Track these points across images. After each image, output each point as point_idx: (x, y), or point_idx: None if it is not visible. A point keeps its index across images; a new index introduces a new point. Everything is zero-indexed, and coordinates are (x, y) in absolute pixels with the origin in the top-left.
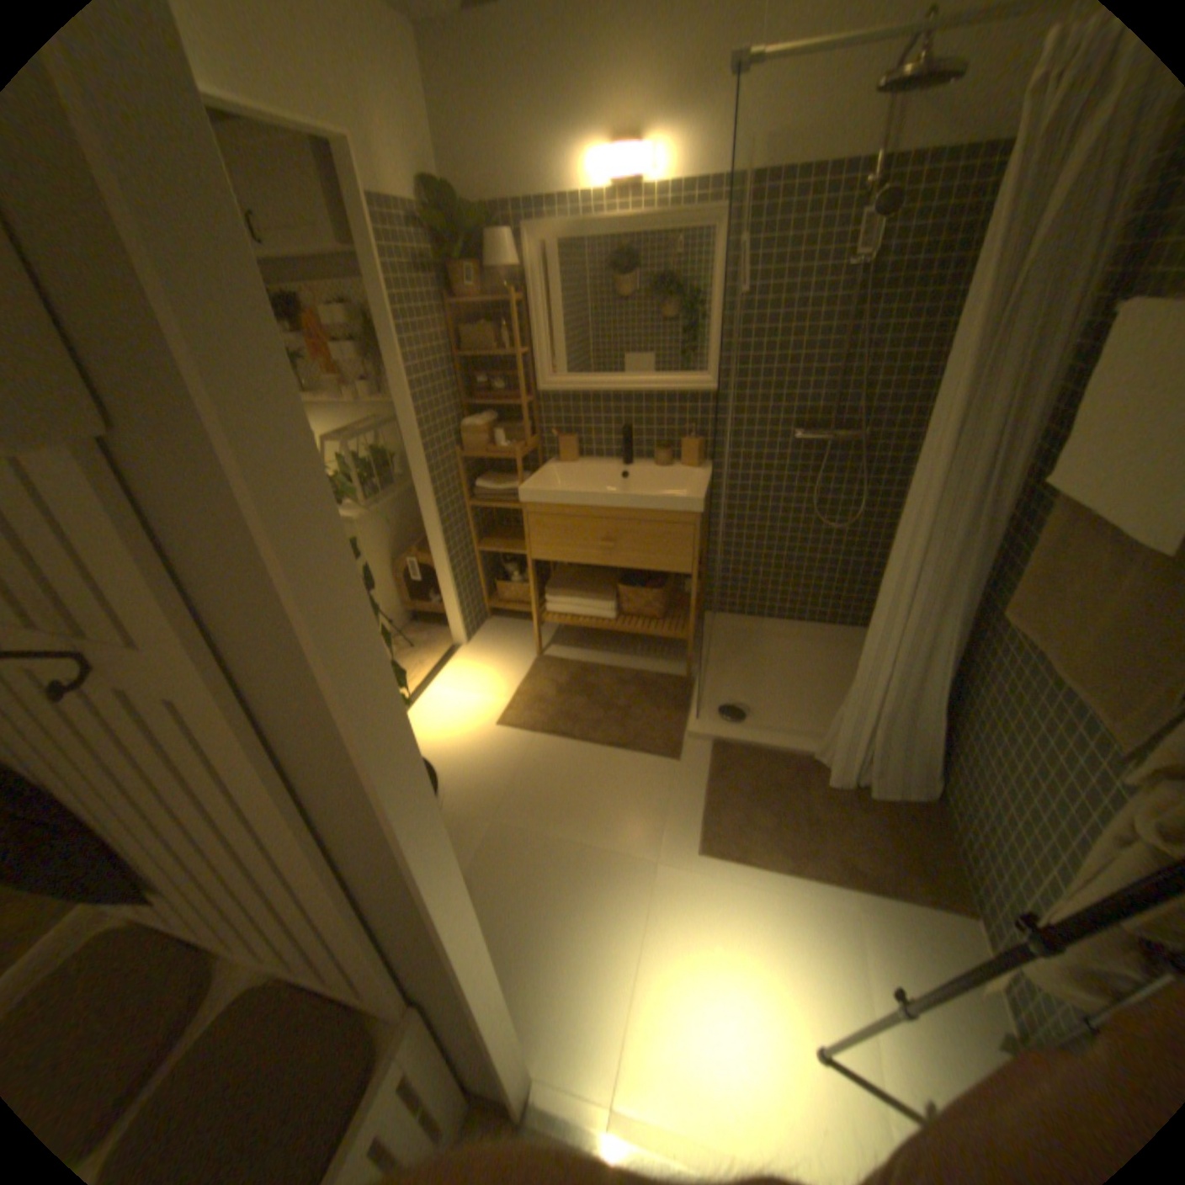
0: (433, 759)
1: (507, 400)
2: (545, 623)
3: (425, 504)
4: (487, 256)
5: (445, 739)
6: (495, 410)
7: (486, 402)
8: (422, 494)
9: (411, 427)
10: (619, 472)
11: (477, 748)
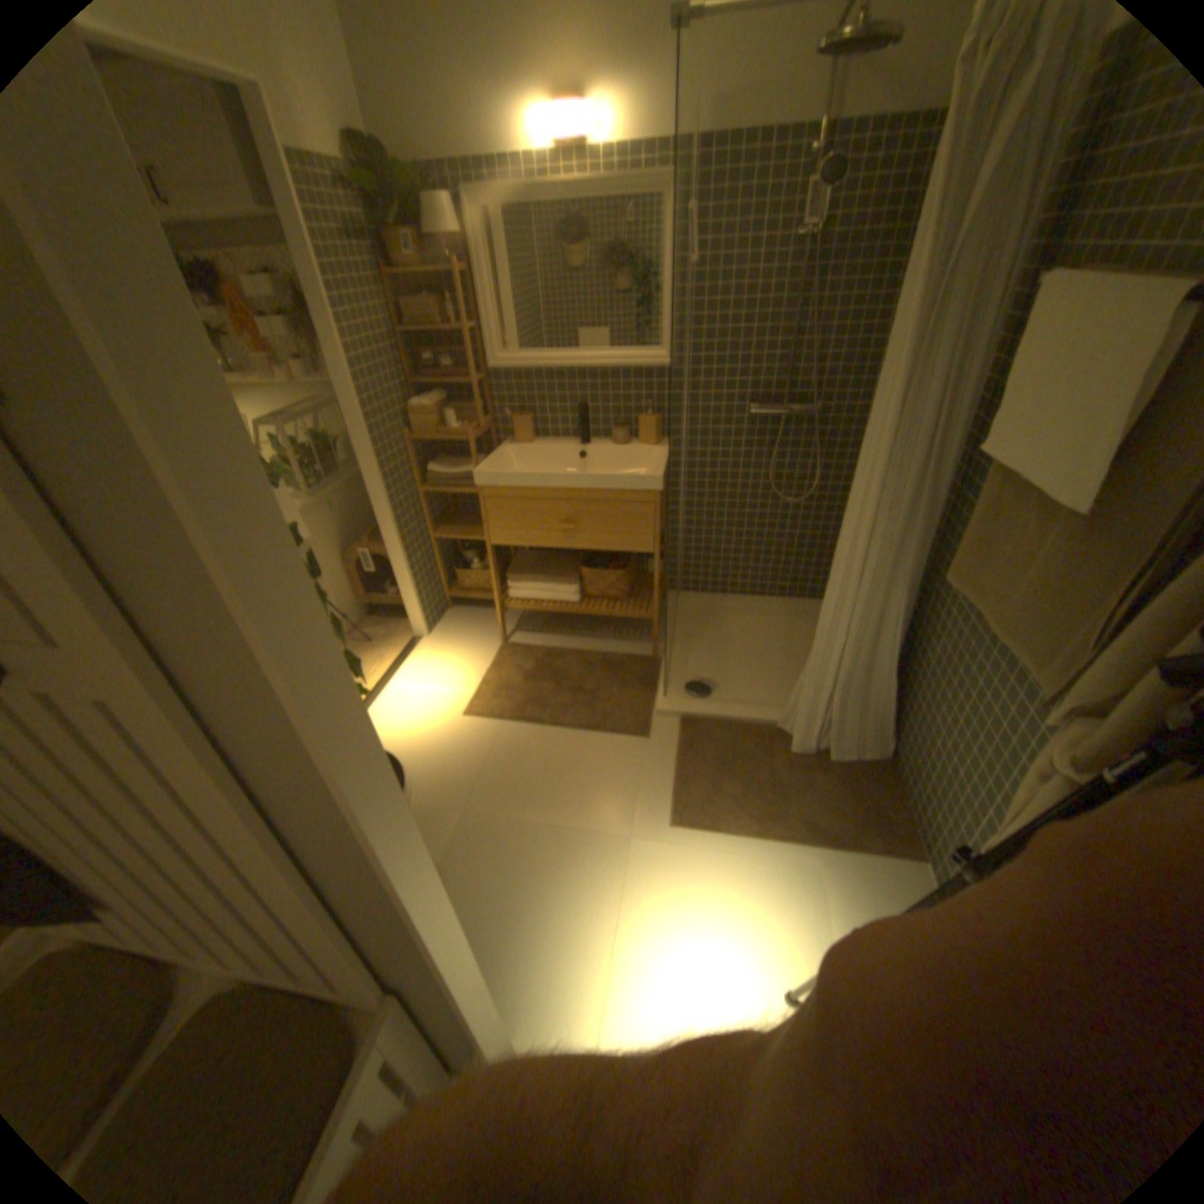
0: (402, 754)
1: (459, 379)
2: (512, 610)
3: (377, 491)
4: (429, 223)
5: (414, 733)
6: (448, 390)
7: (437, 381)
8: (374, 480)
9: (357, 408)
10: (580, 452)
11: (448, 739)
